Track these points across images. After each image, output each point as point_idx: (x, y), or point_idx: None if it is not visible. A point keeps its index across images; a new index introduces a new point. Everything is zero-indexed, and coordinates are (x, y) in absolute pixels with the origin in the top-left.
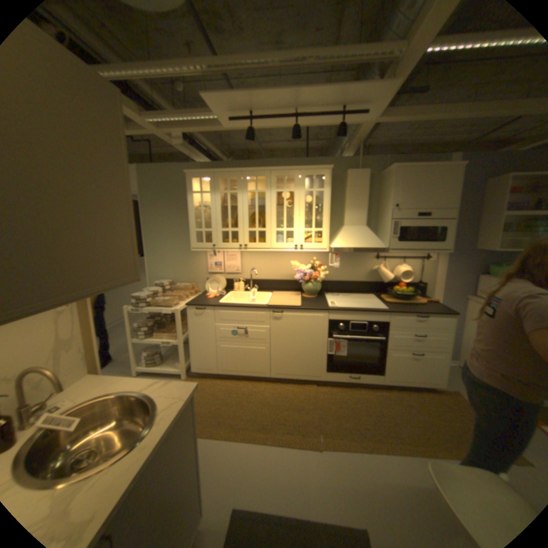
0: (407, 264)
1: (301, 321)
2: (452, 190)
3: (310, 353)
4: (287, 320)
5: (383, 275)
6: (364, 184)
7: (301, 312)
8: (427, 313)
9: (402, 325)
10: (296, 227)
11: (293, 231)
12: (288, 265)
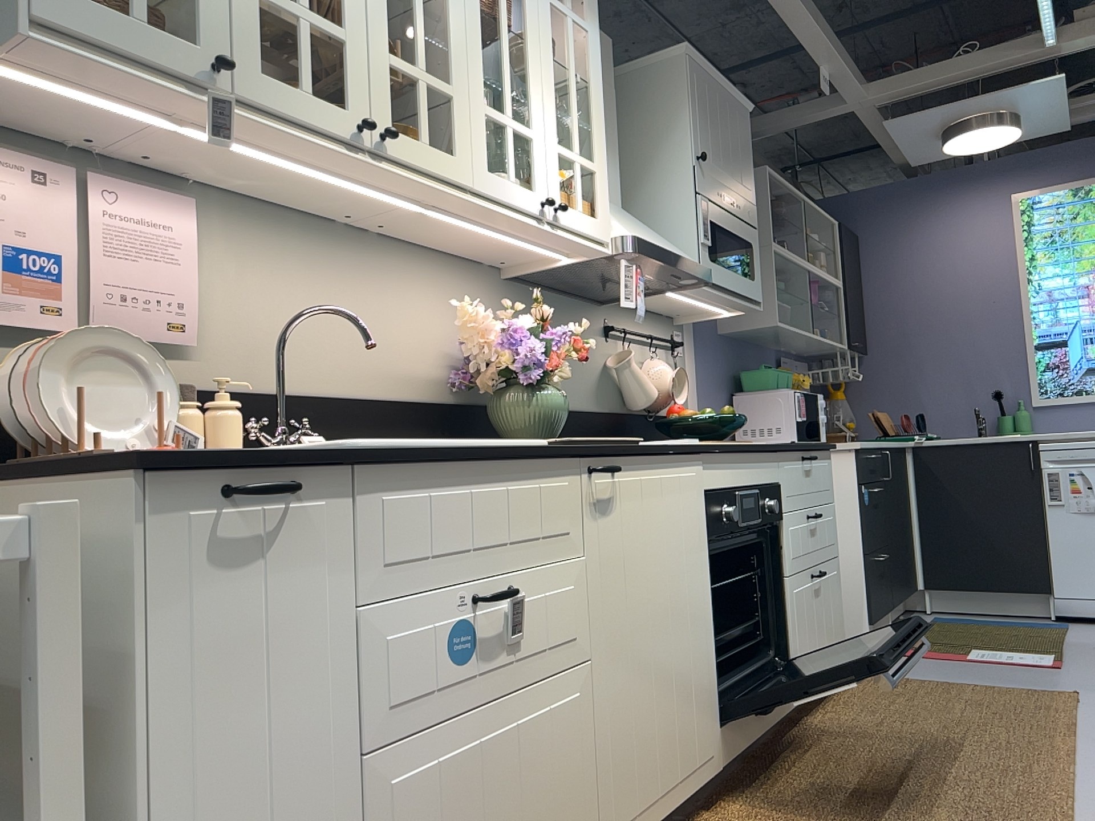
0: (652, 359)
1: (657, 507)
2: (747, 159)
3: (686, 651)
4: (627, 511)
5: (636, 383)
6: (608, 79)
7: (654, 464)
8: (814, 446)
9: (793, 487)
10: (537, 127)
11: (529, 135)
12: (413, 325)
